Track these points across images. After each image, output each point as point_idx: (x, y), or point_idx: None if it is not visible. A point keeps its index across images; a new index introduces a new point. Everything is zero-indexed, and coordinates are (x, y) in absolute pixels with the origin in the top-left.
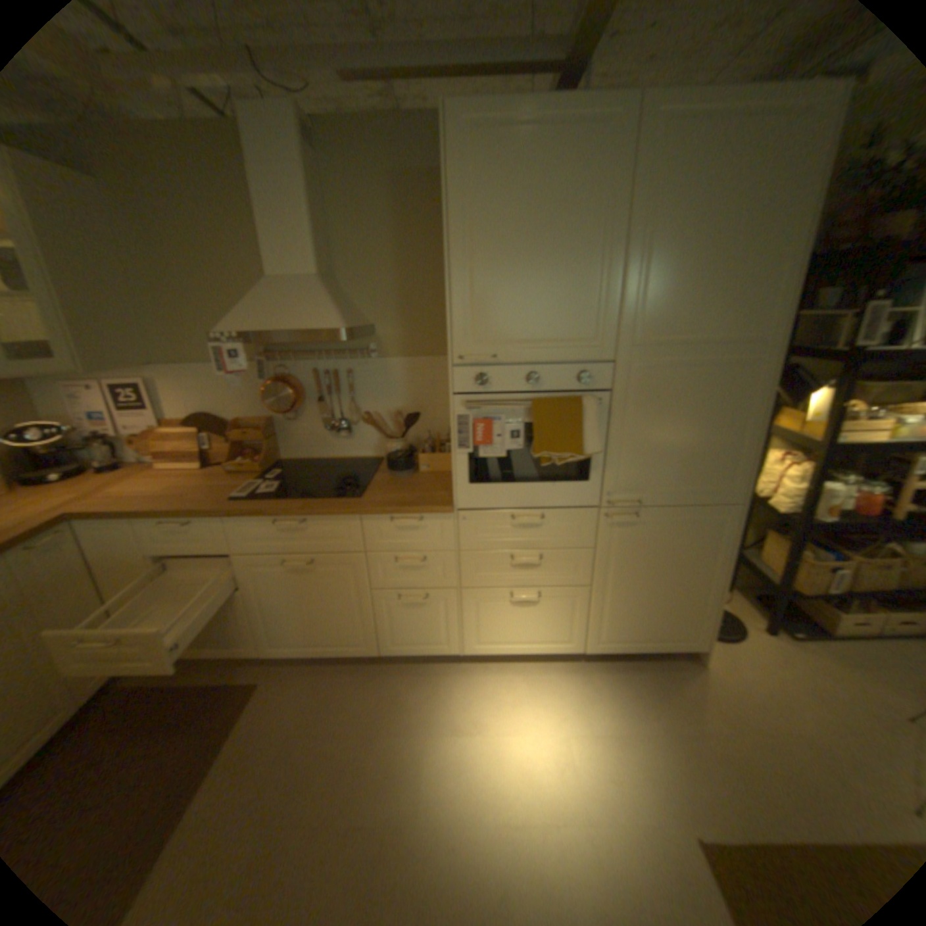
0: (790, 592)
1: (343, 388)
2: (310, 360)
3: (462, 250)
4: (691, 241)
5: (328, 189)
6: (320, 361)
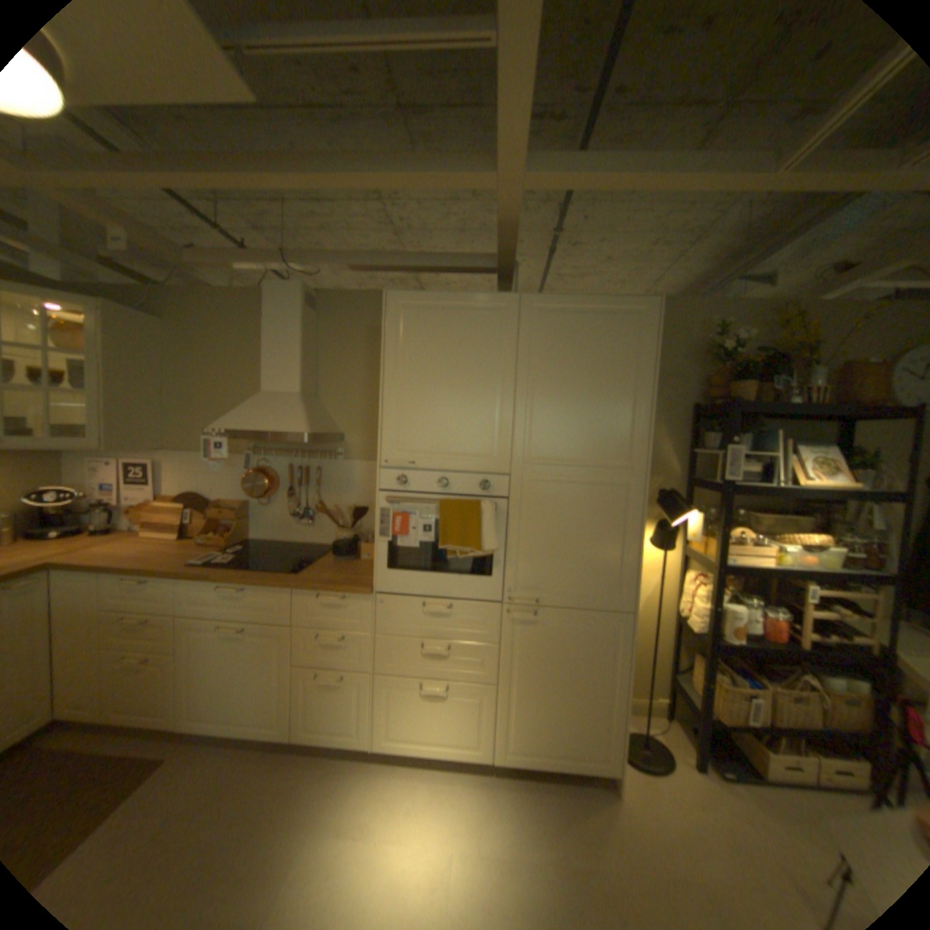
0: (710, 721)
1: (310, 482)
2: (287, 457)
3: (391, 385)
4: (561, 391)
5: (321, 336)
6: (295, 459)
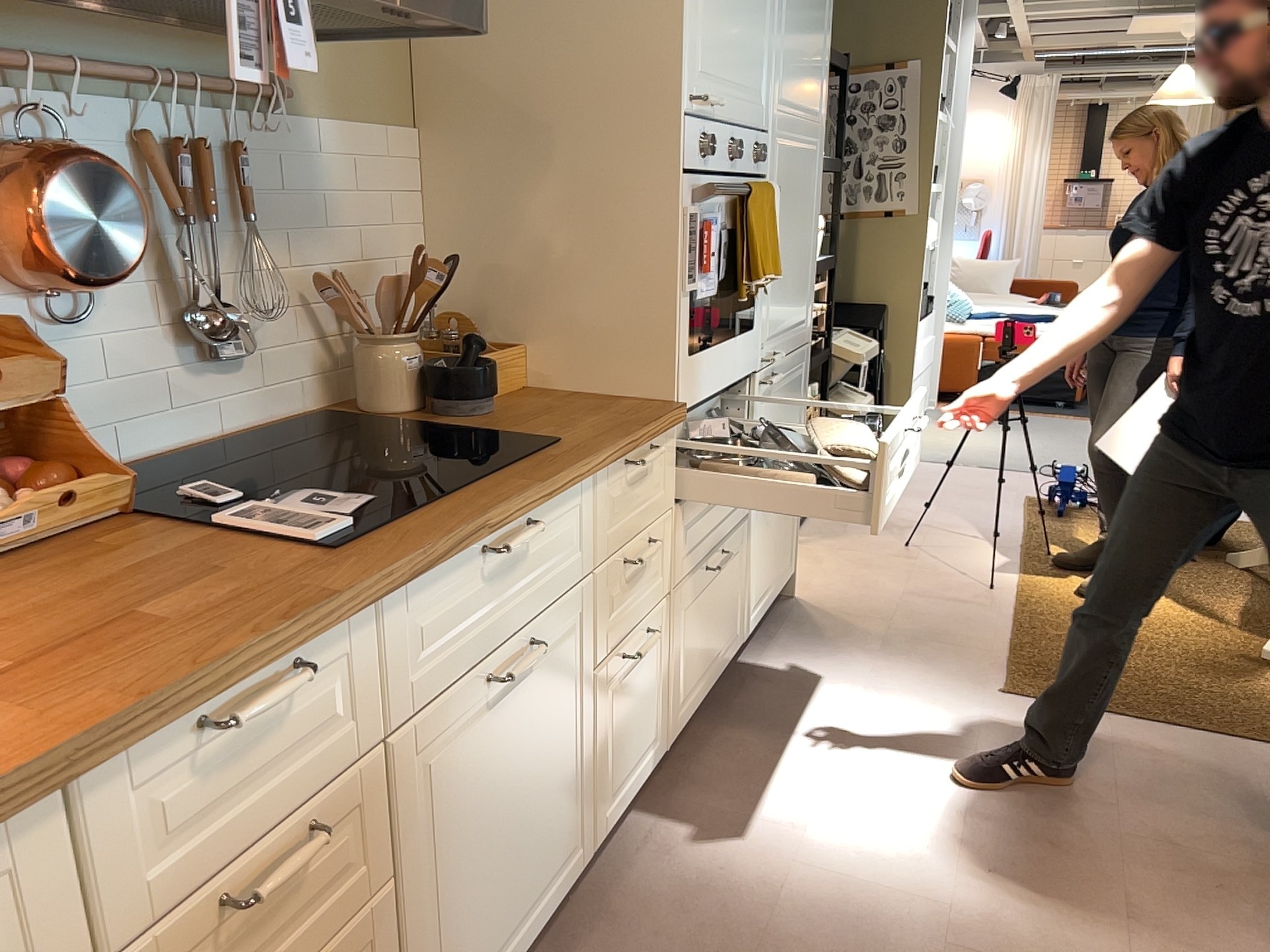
0: None
1: (216, 203)
2: (116, 98)
3: None
4: None
5: None
6: (155, 107)
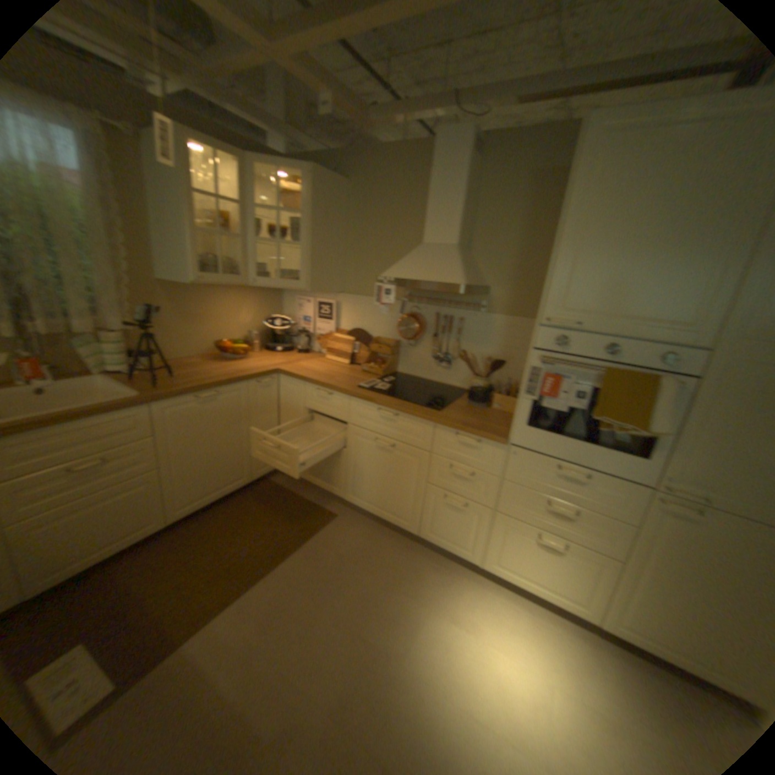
0: None
1: (451, 330)
2: (434, 305)
3: (572, 232)
4: None
5: (482, 183)
6: (440, 307)
